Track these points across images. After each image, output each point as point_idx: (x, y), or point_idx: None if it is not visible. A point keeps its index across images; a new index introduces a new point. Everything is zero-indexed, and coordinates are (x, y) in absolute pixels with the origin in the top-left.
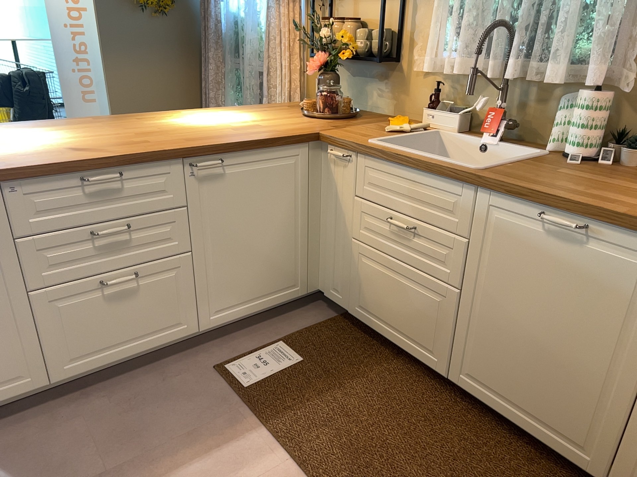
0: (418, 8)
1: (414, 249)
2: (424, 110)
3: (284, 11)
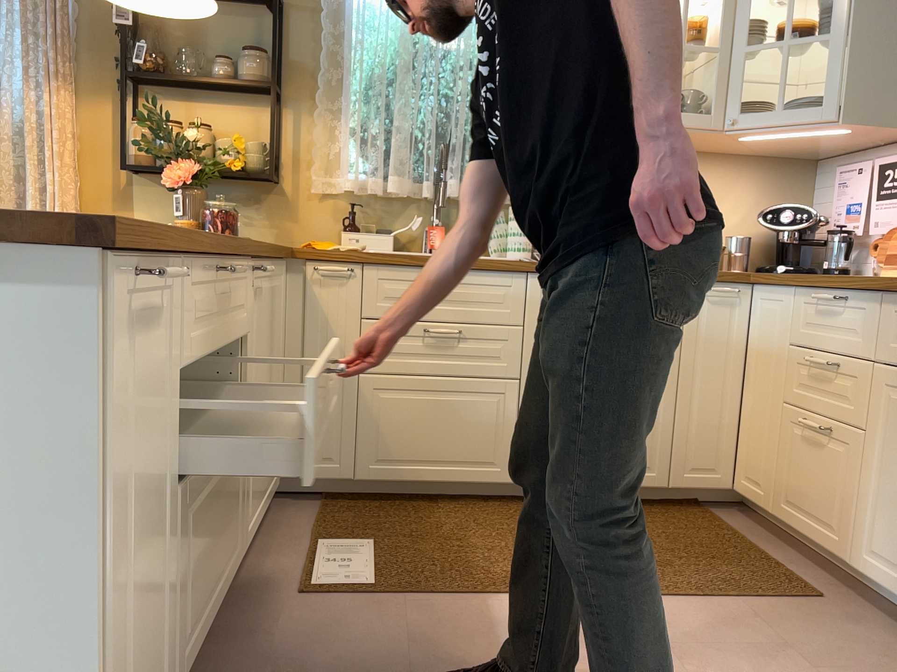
0: (305, 123)
1: (459, 356)
2: (345, 233)
3: (43, 99)
